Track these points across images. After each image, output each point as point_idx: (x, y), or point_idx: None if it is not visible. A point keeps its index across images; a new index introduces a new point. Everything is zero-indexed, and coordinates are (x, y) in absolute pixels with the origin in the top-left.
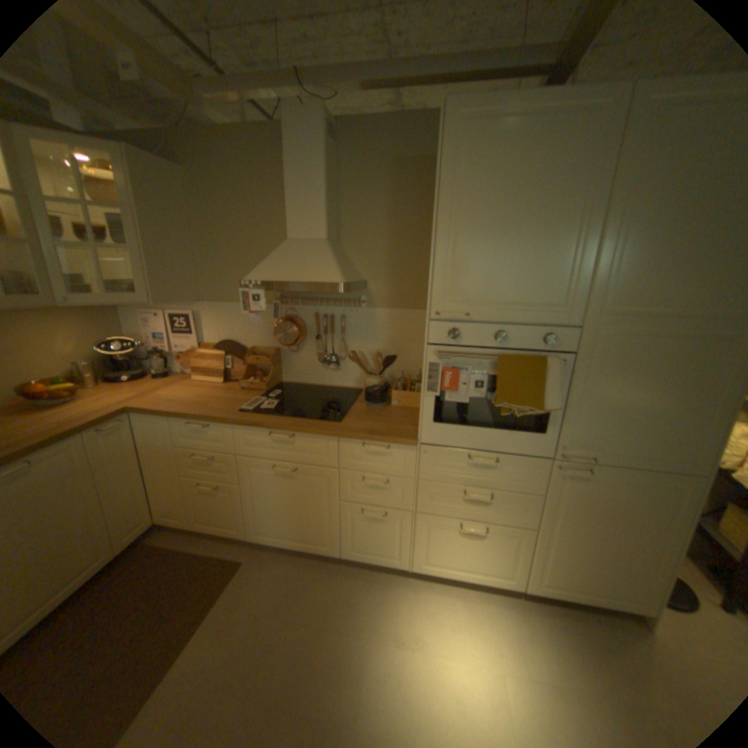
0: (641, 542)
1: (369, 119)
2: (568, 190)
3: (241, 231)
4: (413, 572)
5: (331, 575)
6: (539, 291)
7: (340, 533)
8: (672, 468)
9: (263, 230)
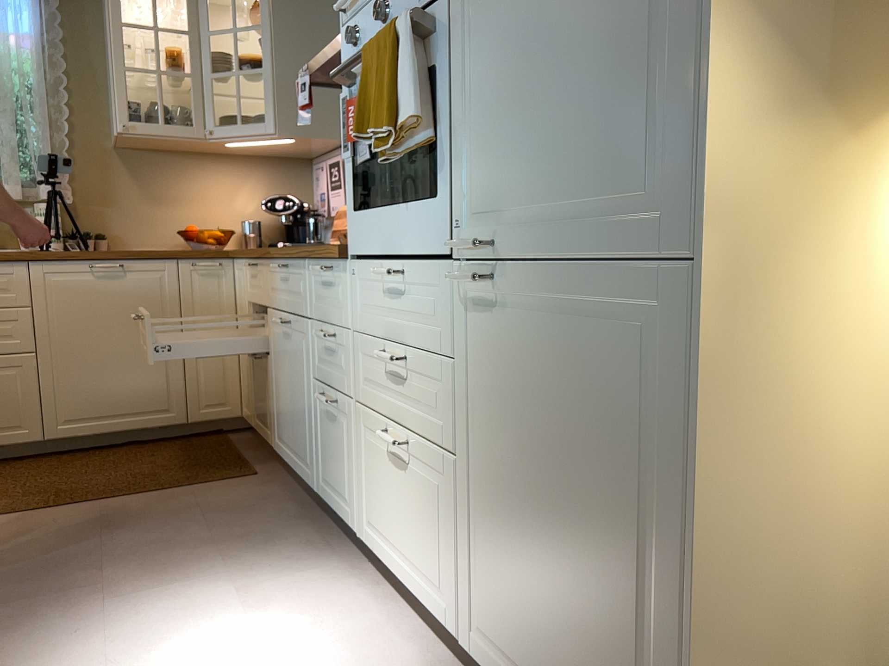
0: (608, 527)
1: None
2: None
3: None
4: (362, 542)
5: (305, 519)
6: None
7: (317, 444)
8: (624, 242)
9: None
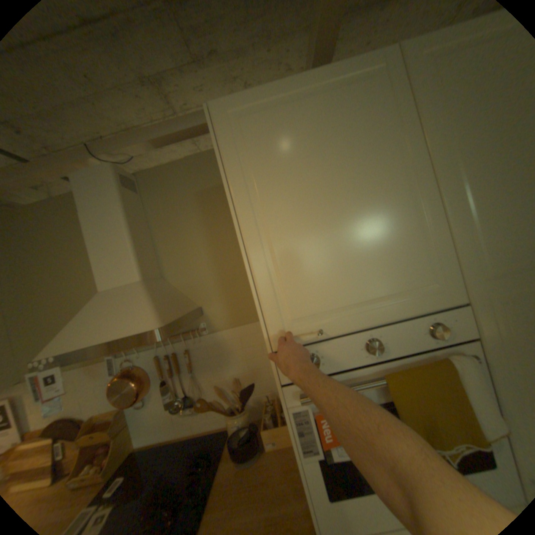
0: None
1: (165, 168)
2: (381, 157)
3: (60, 294)
4: None
5: None
6: (398, 275)
7: None
8: None
9: (83, 287)
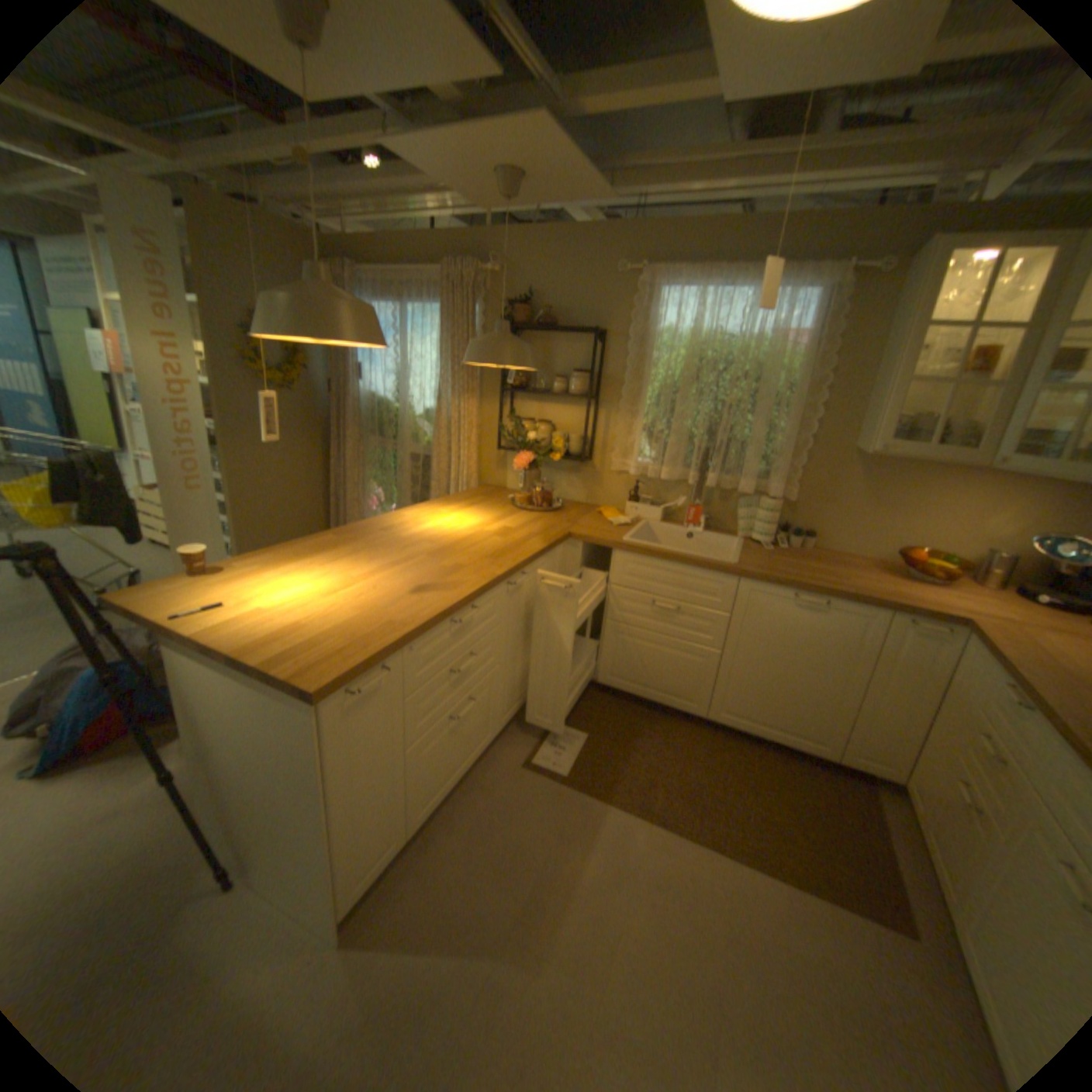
0: None
1: None
2: None
3: None
4: None
5: None
6: None
7: None
8: None
9: None
